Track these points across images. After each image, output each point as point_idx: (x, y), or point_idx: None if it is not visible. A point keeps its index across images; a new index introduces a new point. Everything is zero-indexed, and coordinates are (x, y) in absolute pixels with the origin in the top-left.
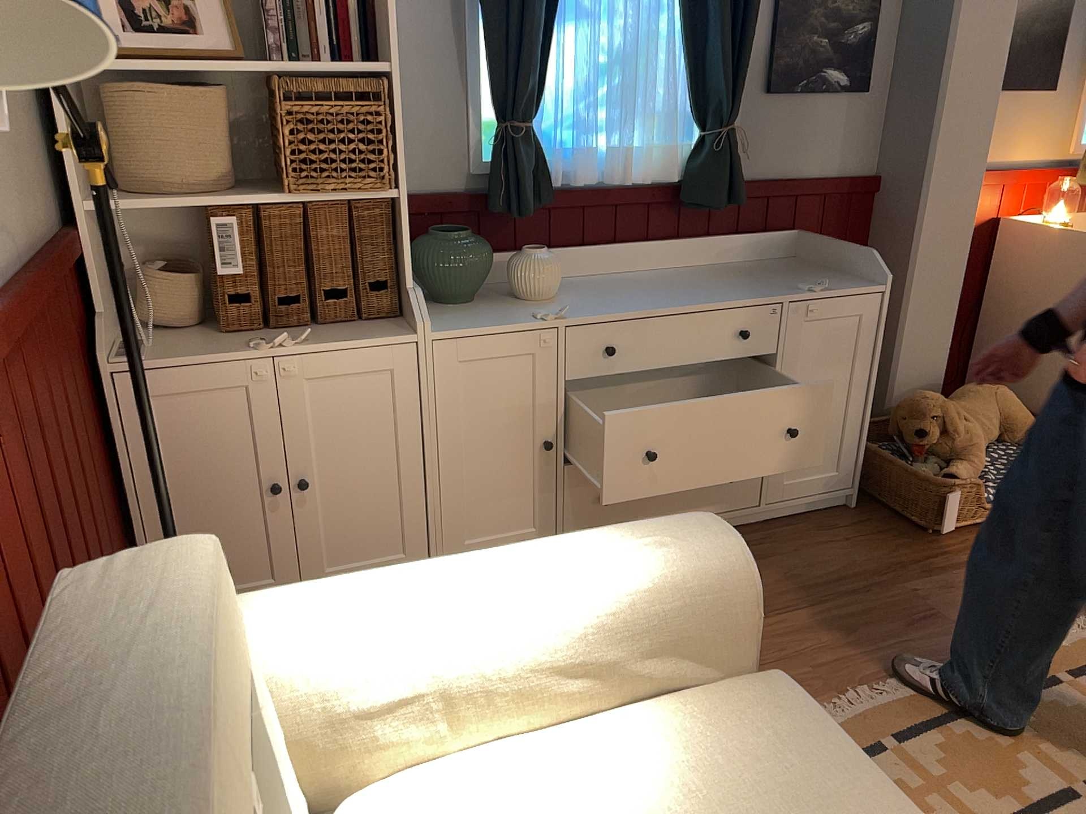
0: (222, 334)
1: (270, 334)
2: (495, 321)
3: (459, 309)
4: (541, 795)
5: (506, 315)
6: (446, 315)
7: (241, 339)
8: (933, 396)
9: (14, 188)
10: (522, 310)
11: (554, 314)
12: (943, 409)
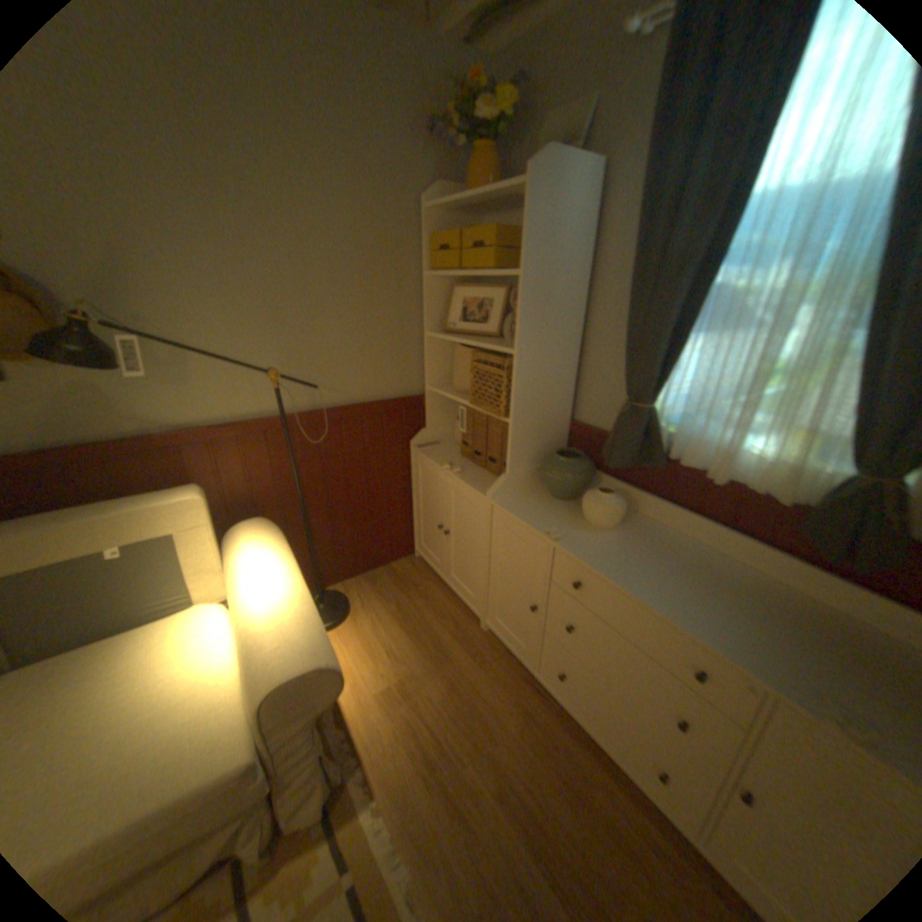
0: (461, 455)
1: (468, 464)
2: (531, 518)
3: (547, 501)
4: (193, 661)
5: (549, 519)
6: (530, 500)
7: (459, 460)
8: None
9: (370, 377)
10: (561, 523)
11: (563, 536)
12: None
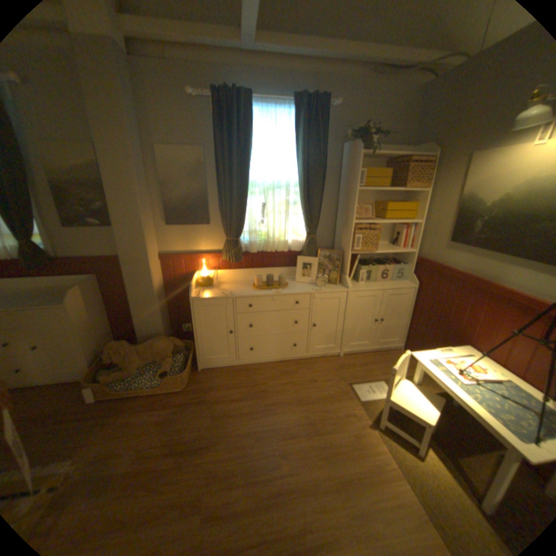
0: None
1: None
2: None
3: None
4: None
5: None
6: None
7: None
8: (114, 344)
9: None
10: None
11: None
12: (113, 351)
